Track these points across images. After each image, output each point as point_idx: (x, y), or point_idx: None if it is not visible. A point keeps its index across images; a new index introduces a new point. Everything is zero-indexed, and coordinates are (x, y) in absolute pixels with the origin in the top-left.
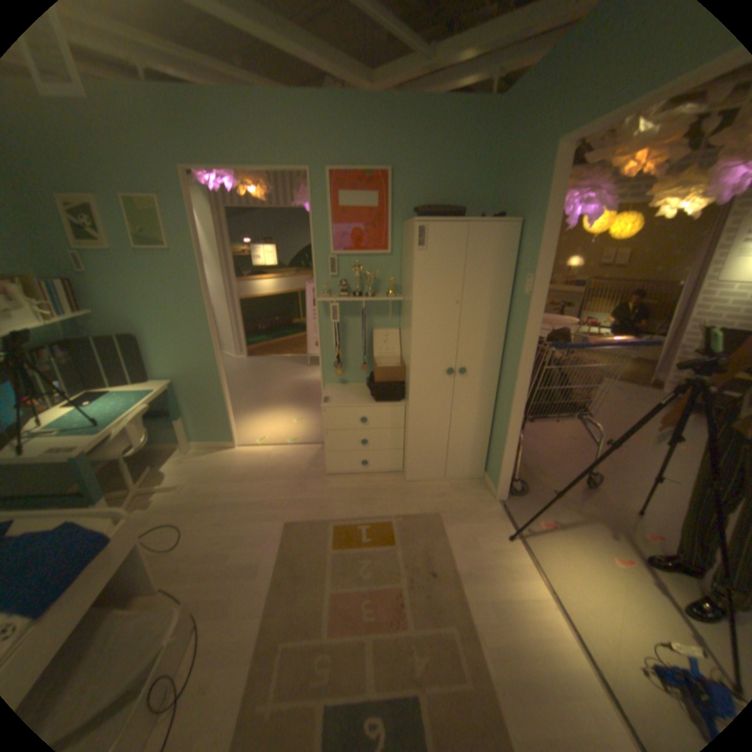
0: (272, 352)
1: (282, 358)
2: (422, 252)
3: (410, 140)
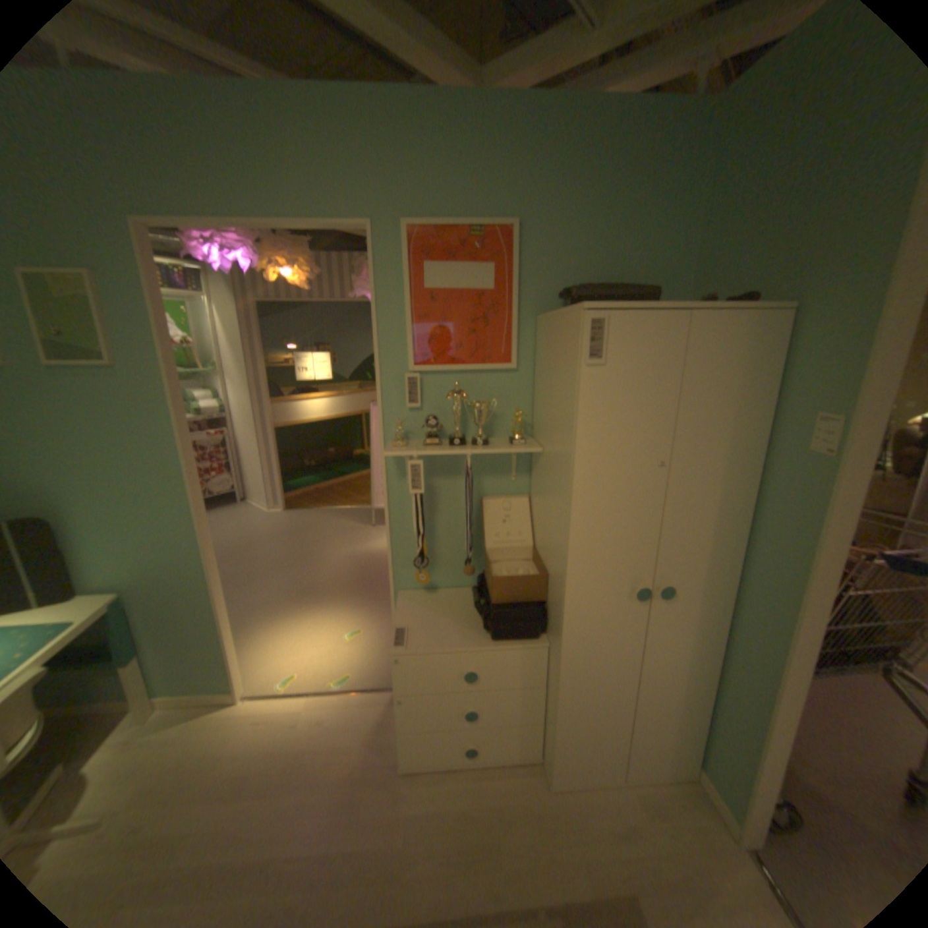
0: (322, 501)
1: (335, 511)
2: (599, 369)
3: (555, 172)
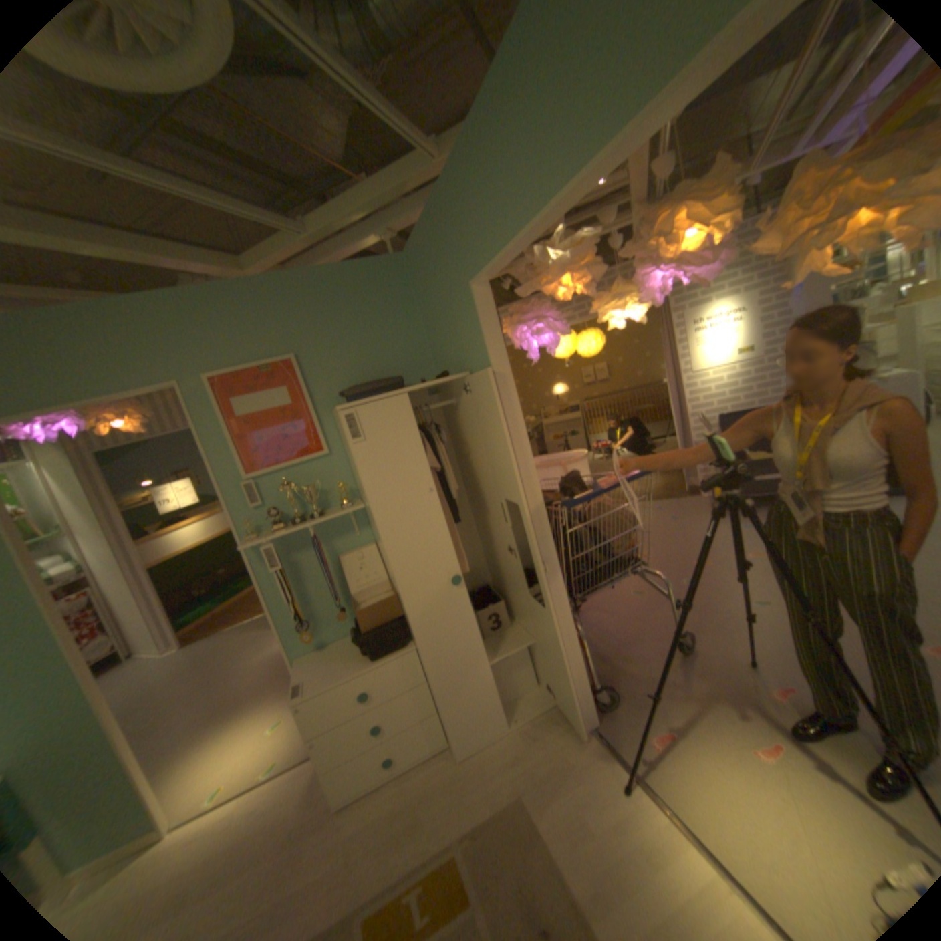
0: (222, 624)
1: (238, 628)
2: (362, 444)
3: (310, 318)
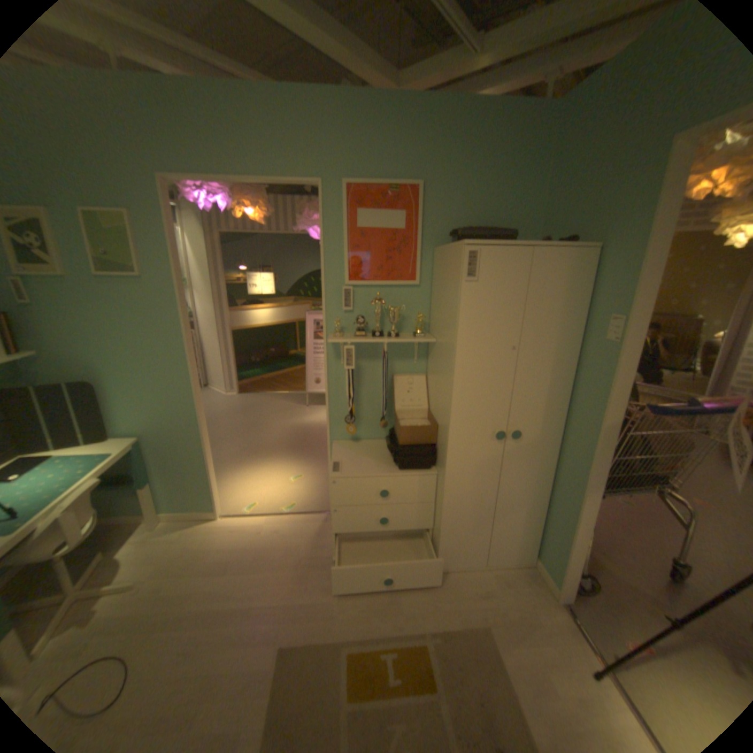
0: (267, 387)
1: (277, 395)
2: (473, 284)
3: (448, 149)
